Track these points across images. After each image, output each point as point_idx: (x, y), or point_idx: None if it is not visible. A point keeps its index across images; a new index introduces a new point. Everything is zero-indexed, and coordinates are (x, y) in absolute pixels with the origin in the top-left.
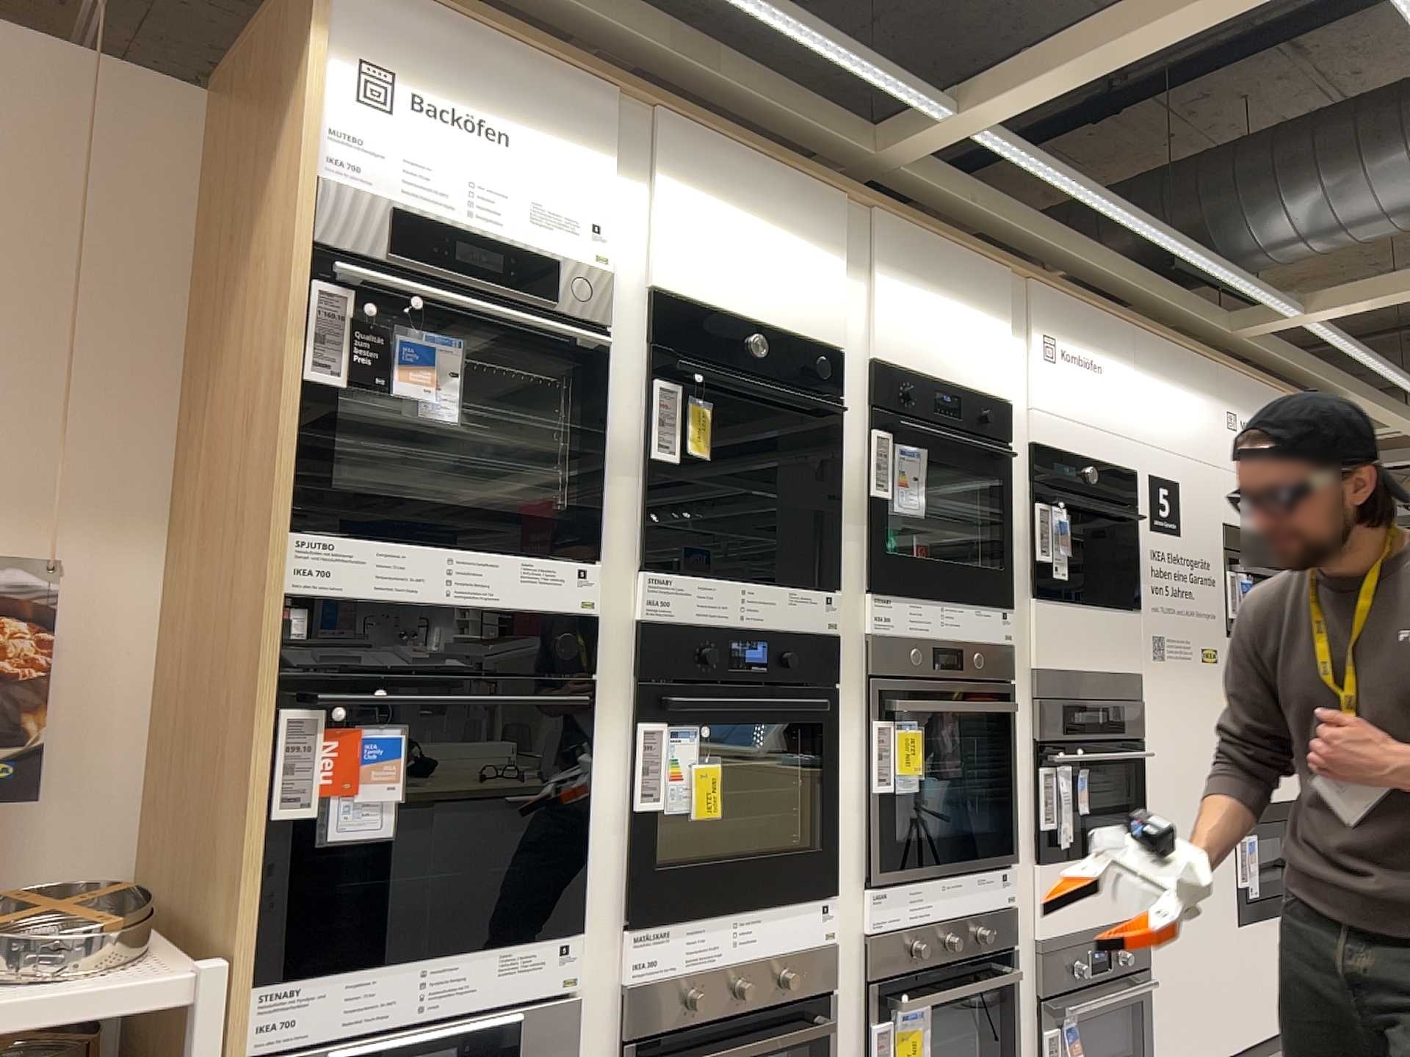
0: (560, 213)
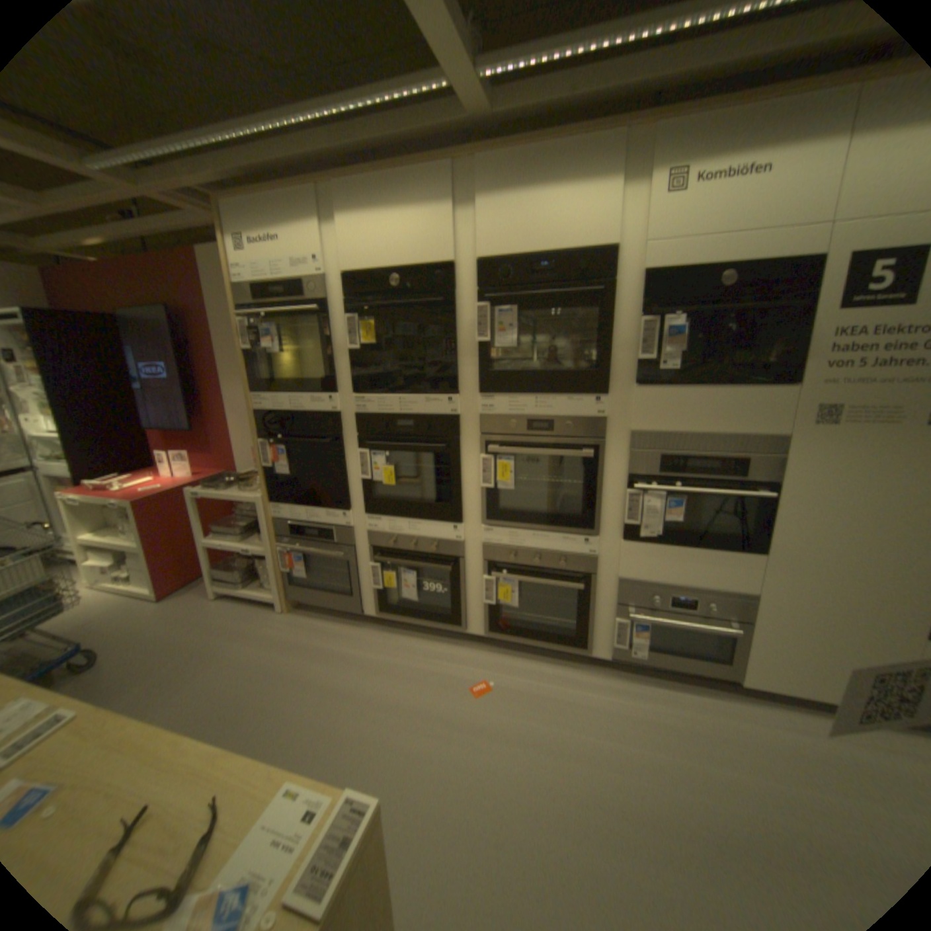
0: (294, 255)
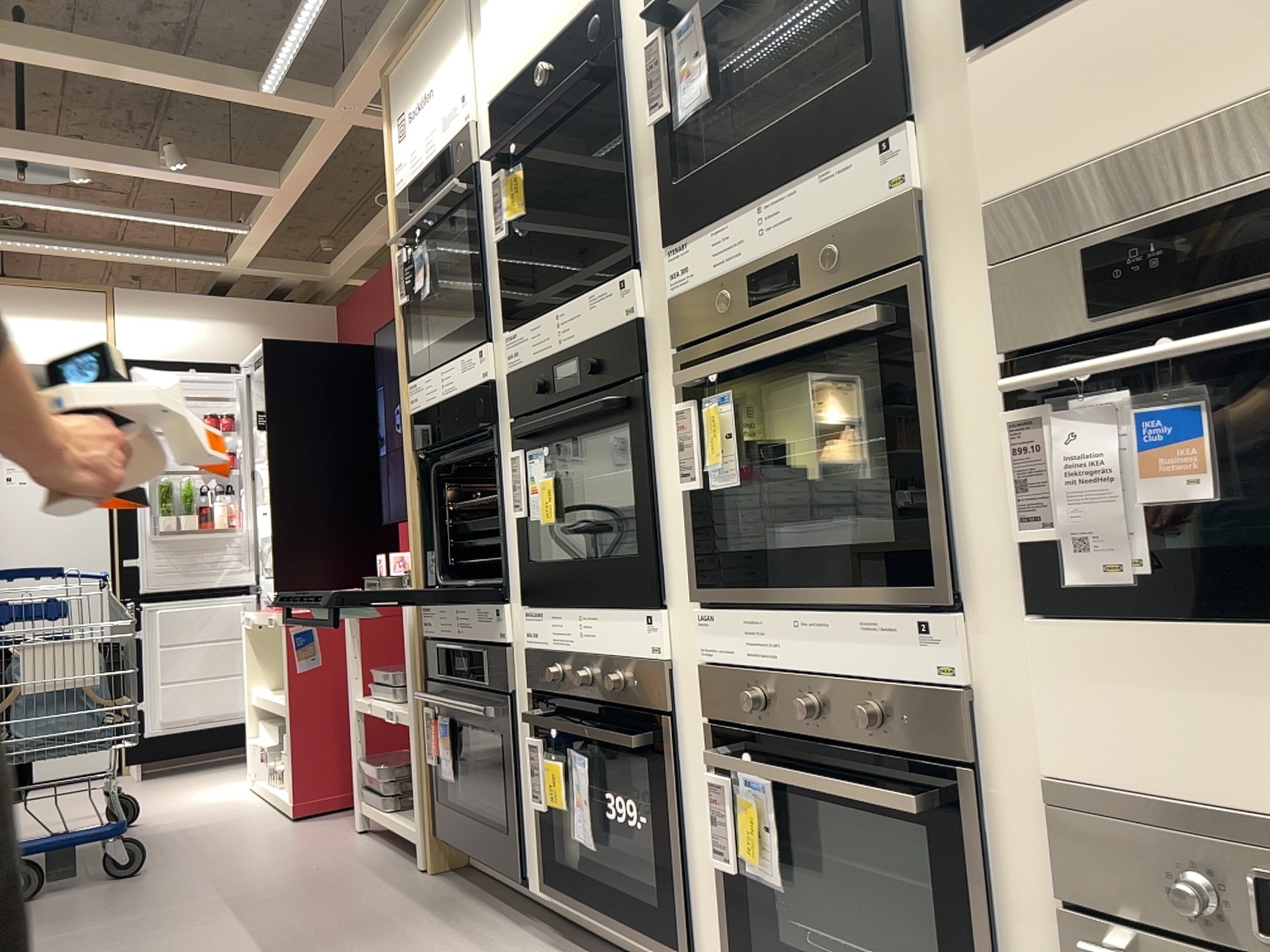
0: (446, 107)
